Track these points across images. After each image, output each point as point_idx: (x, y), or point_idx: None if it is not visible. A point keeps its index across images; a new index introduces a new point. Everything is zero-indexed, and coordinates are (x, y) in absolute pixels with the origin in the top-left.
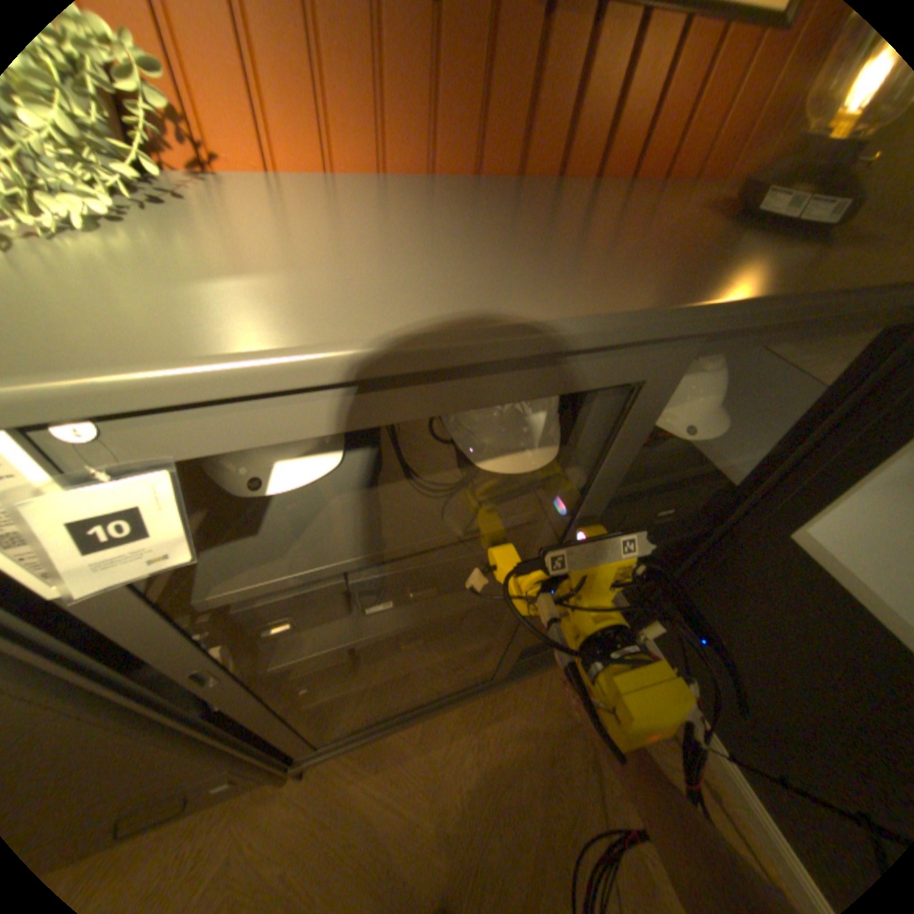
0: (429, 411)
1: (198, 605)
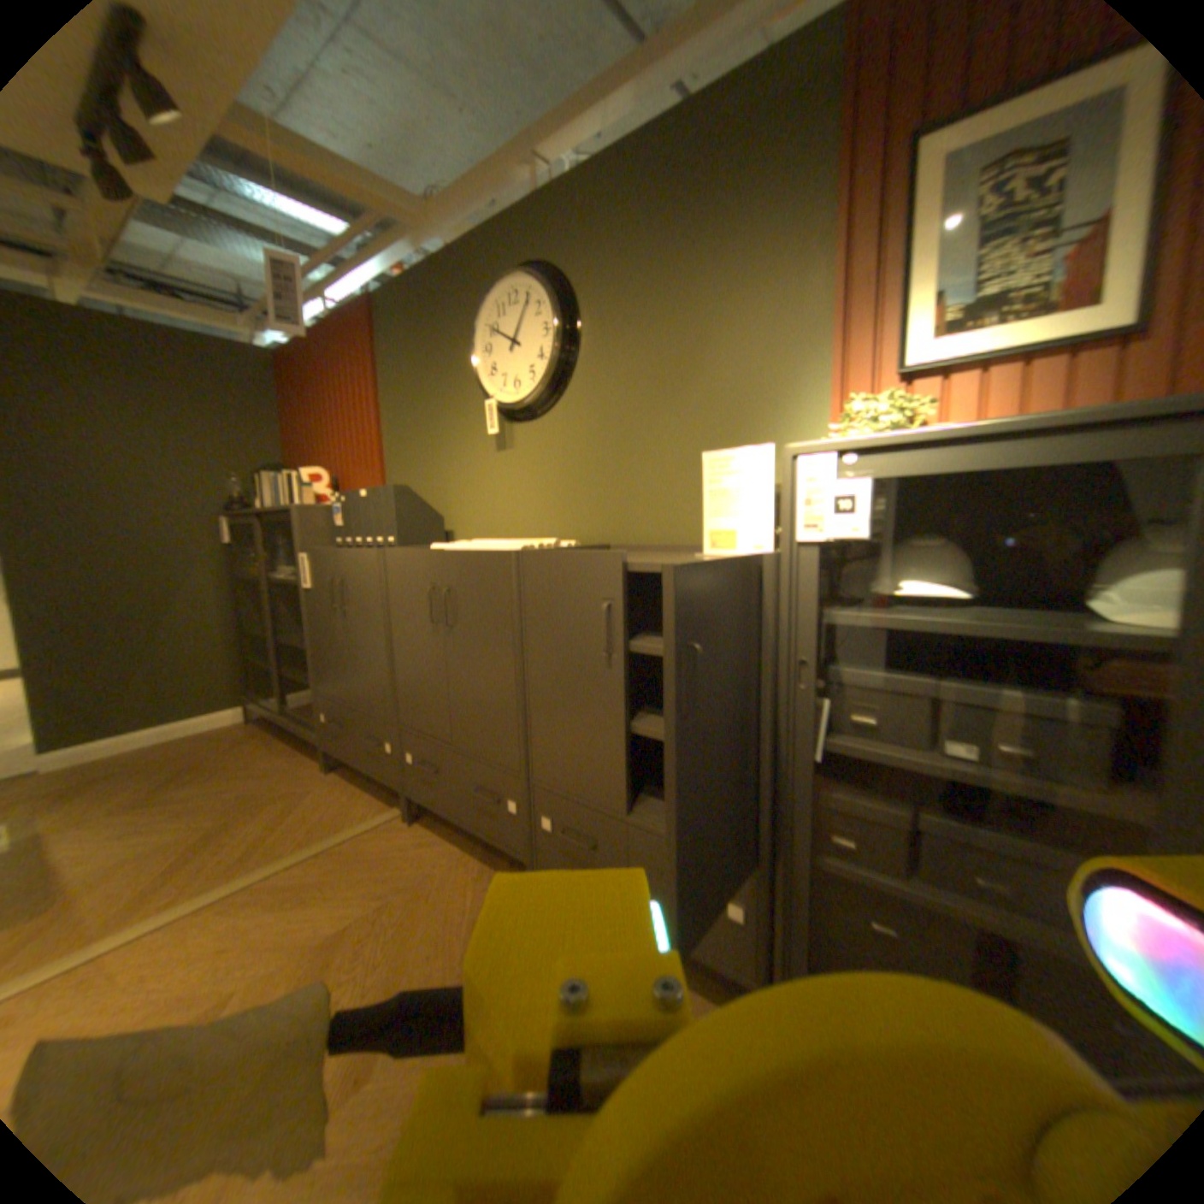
0: (1025, 460)
1: (845, 616)
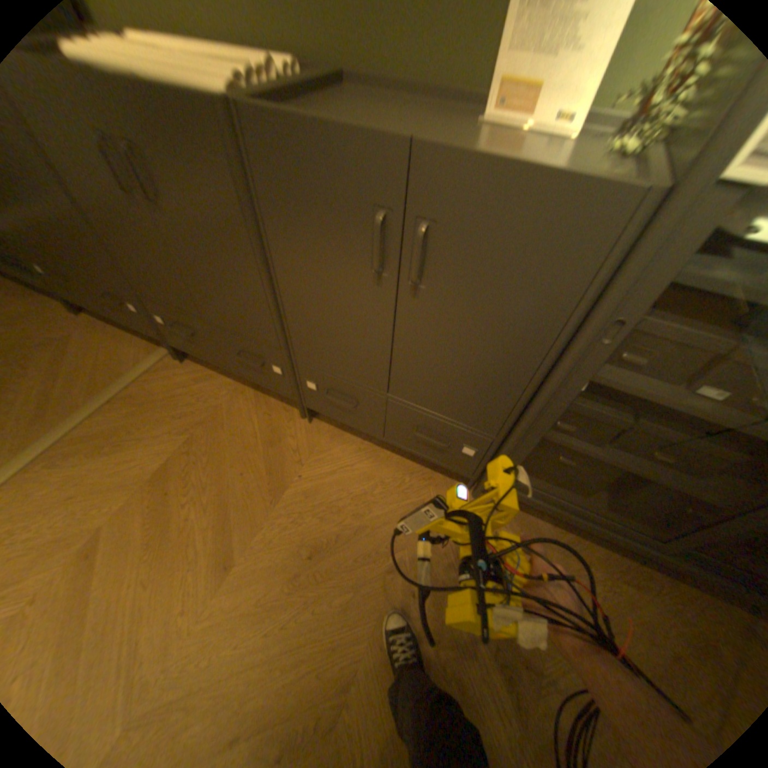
0: None
1: (691, 280)
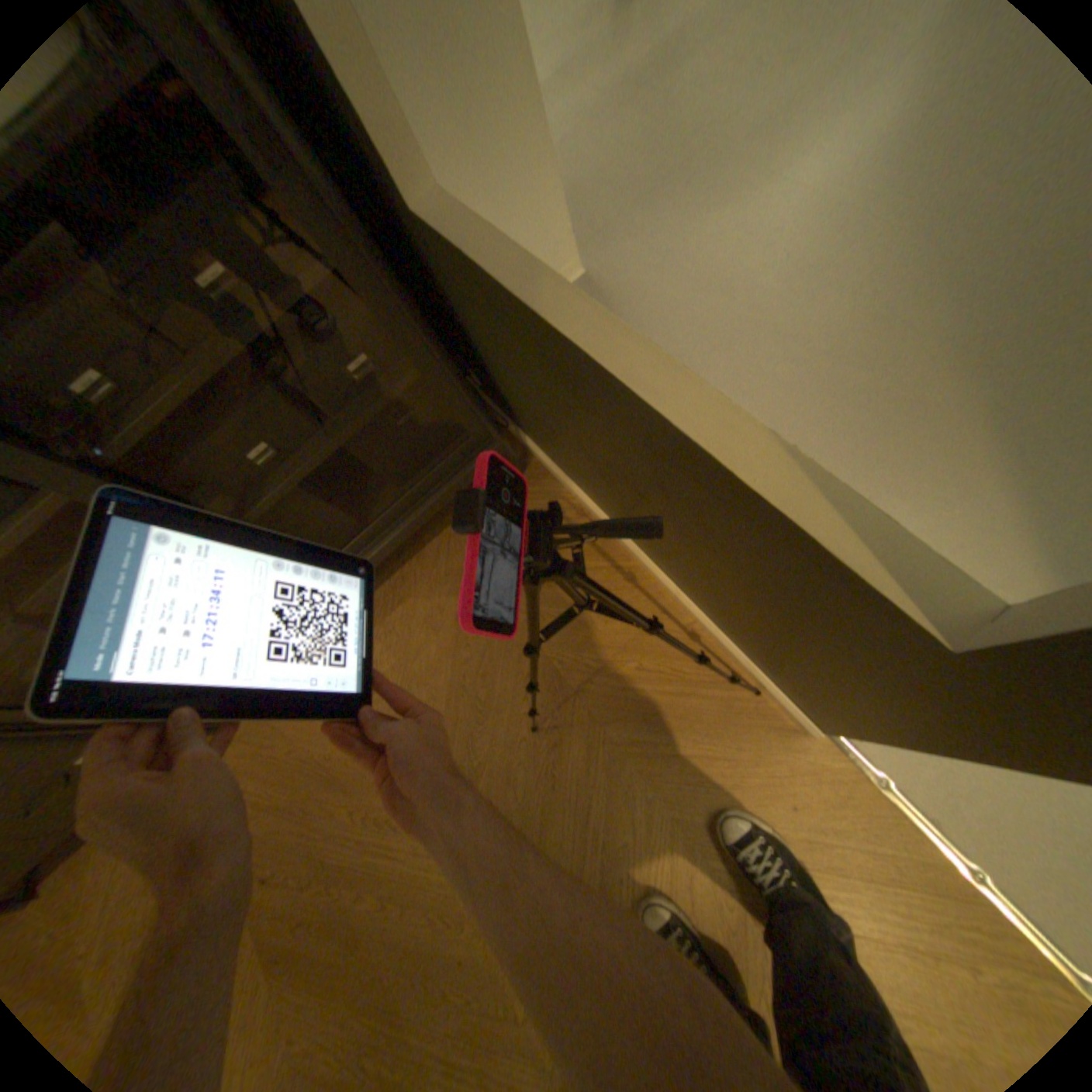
0: None
1: None
